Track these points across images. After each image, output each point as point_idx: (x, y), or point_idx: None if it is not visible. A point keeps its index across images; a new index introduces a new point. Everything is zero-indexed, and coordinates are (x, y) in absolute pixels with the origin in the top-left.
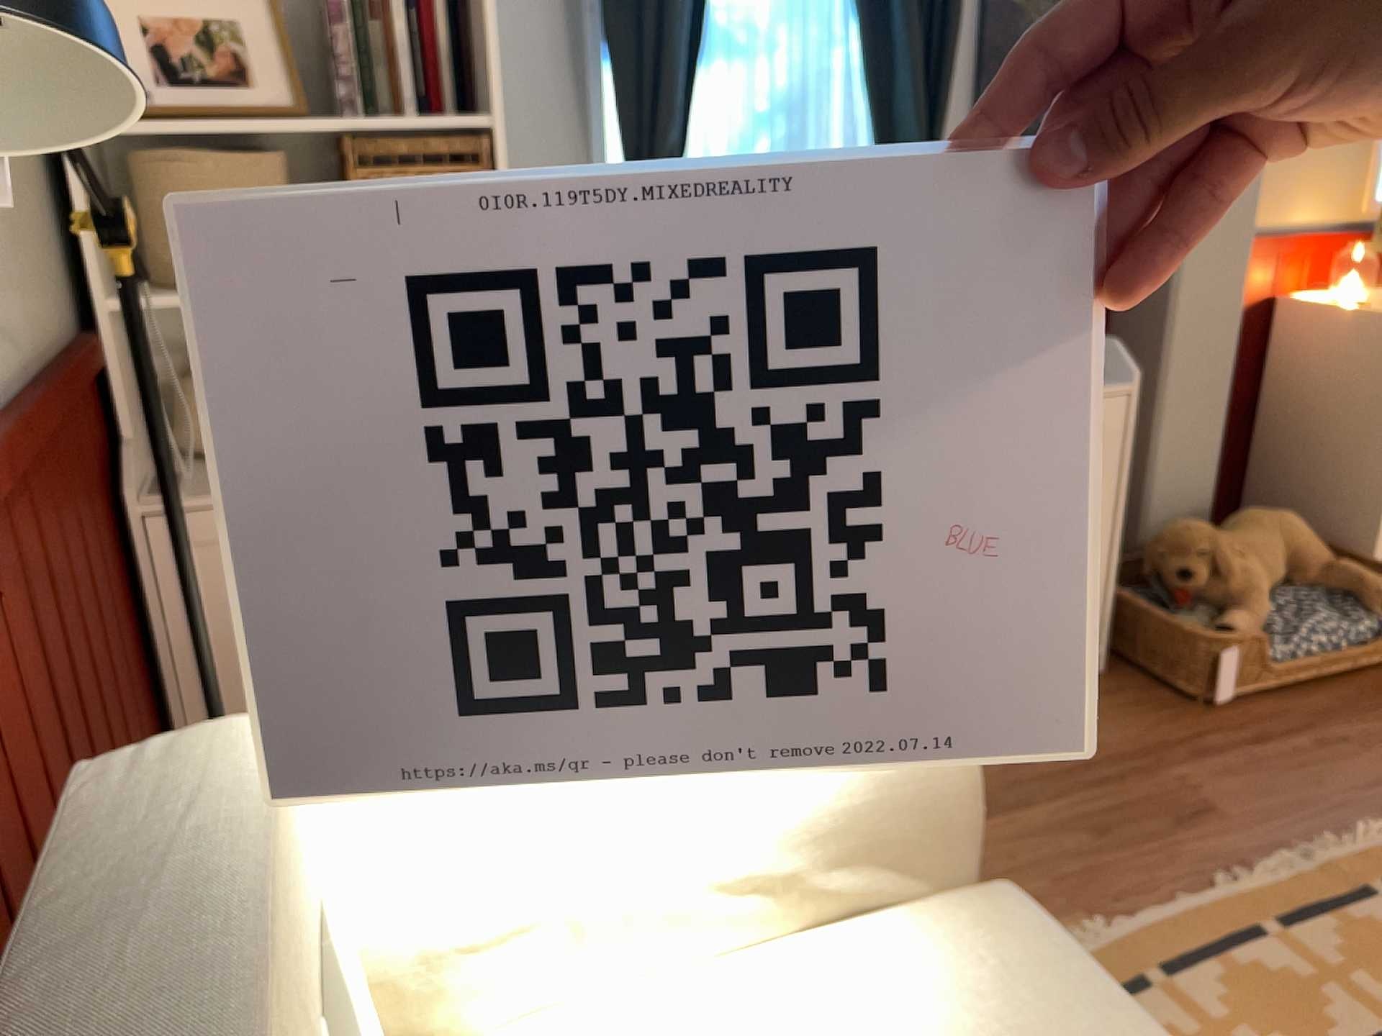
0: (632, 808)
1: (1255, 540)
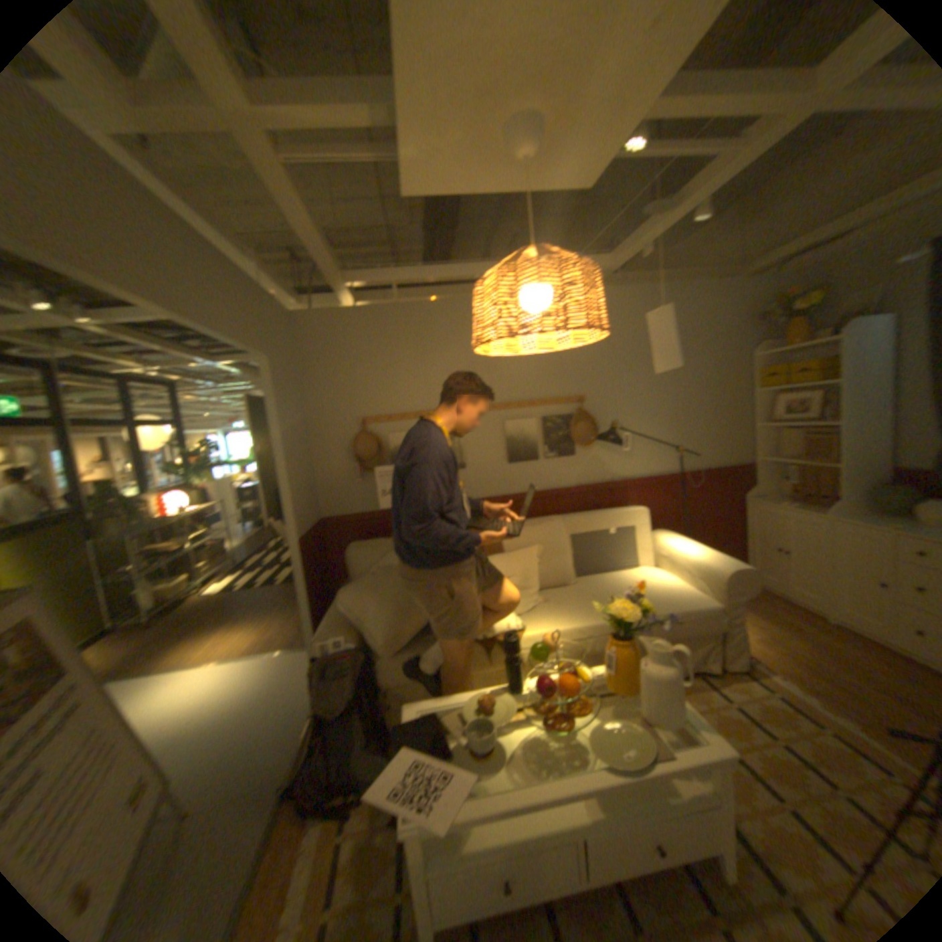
0: (686, 551)
1: None
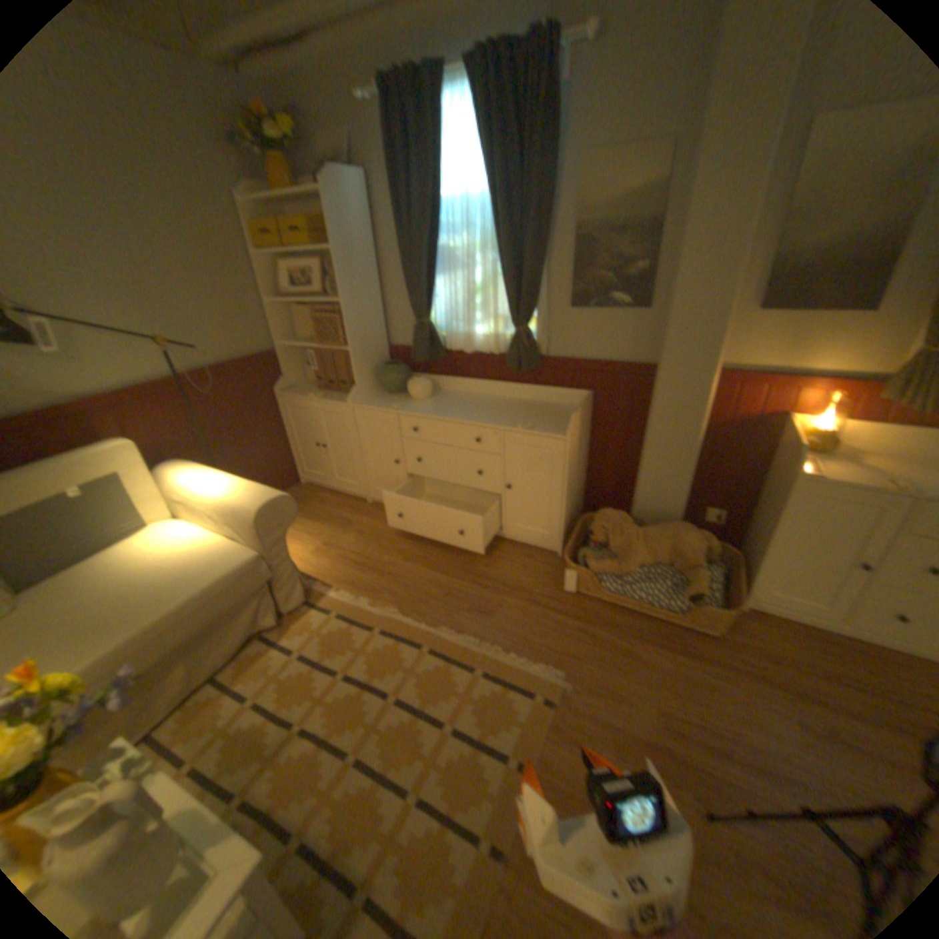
0: (200, 488)
1: (653, 535)
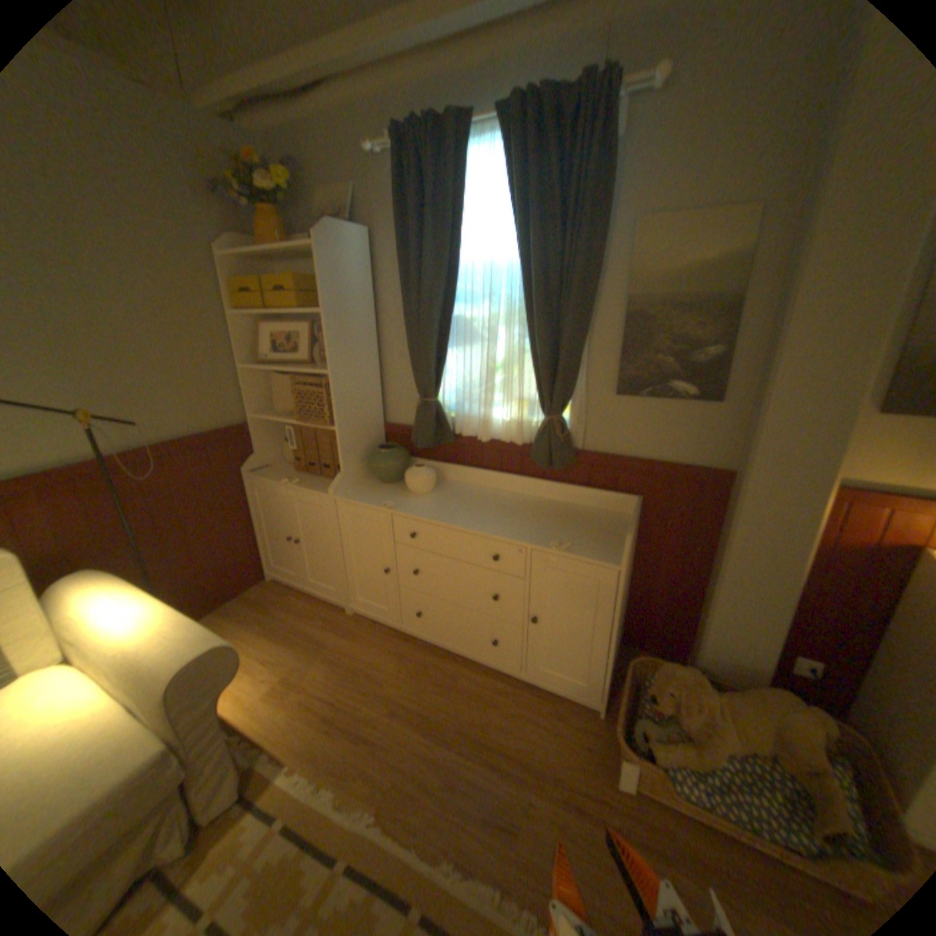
0: (104, 628)
1: (746, 712)
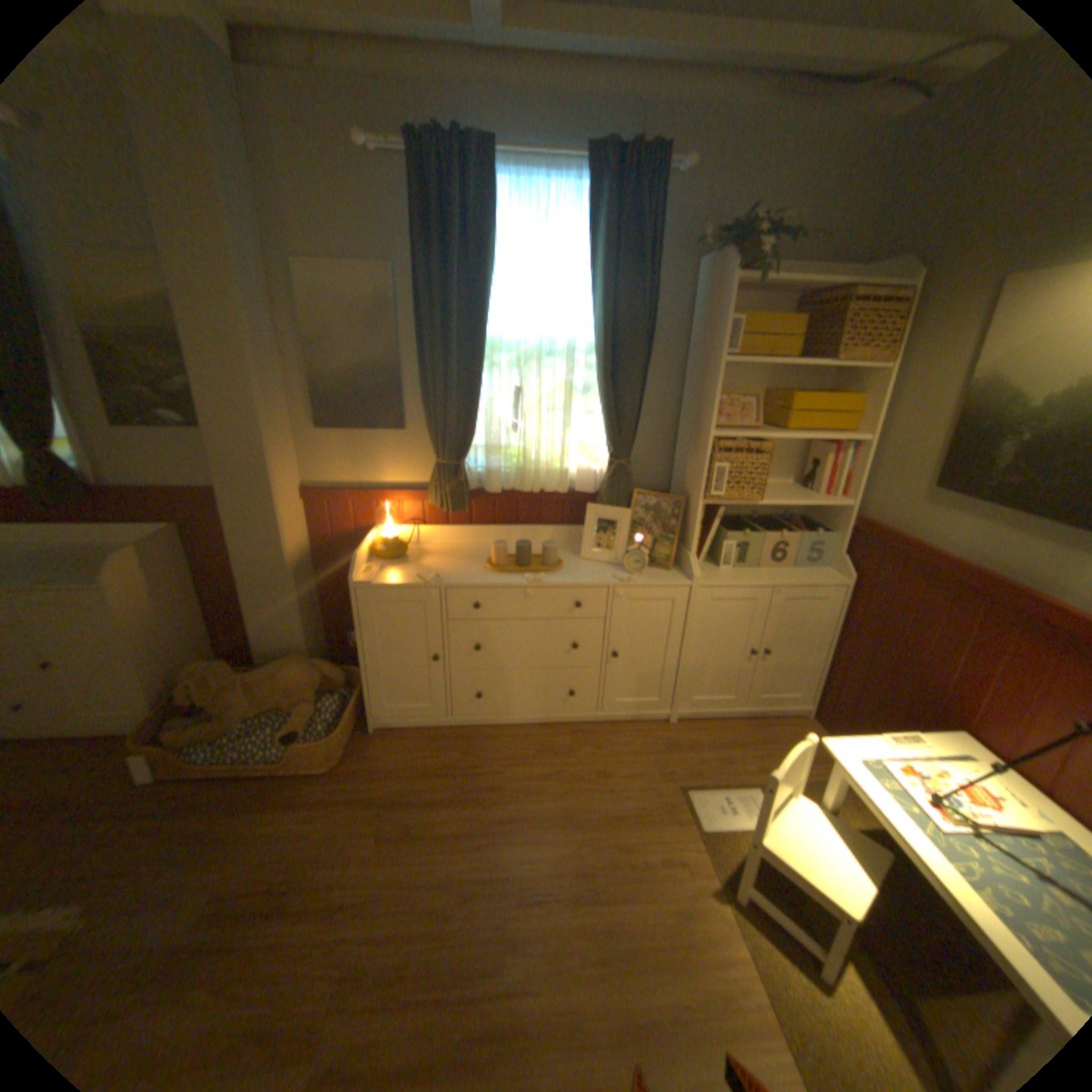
0: None
1: (255, 681)
